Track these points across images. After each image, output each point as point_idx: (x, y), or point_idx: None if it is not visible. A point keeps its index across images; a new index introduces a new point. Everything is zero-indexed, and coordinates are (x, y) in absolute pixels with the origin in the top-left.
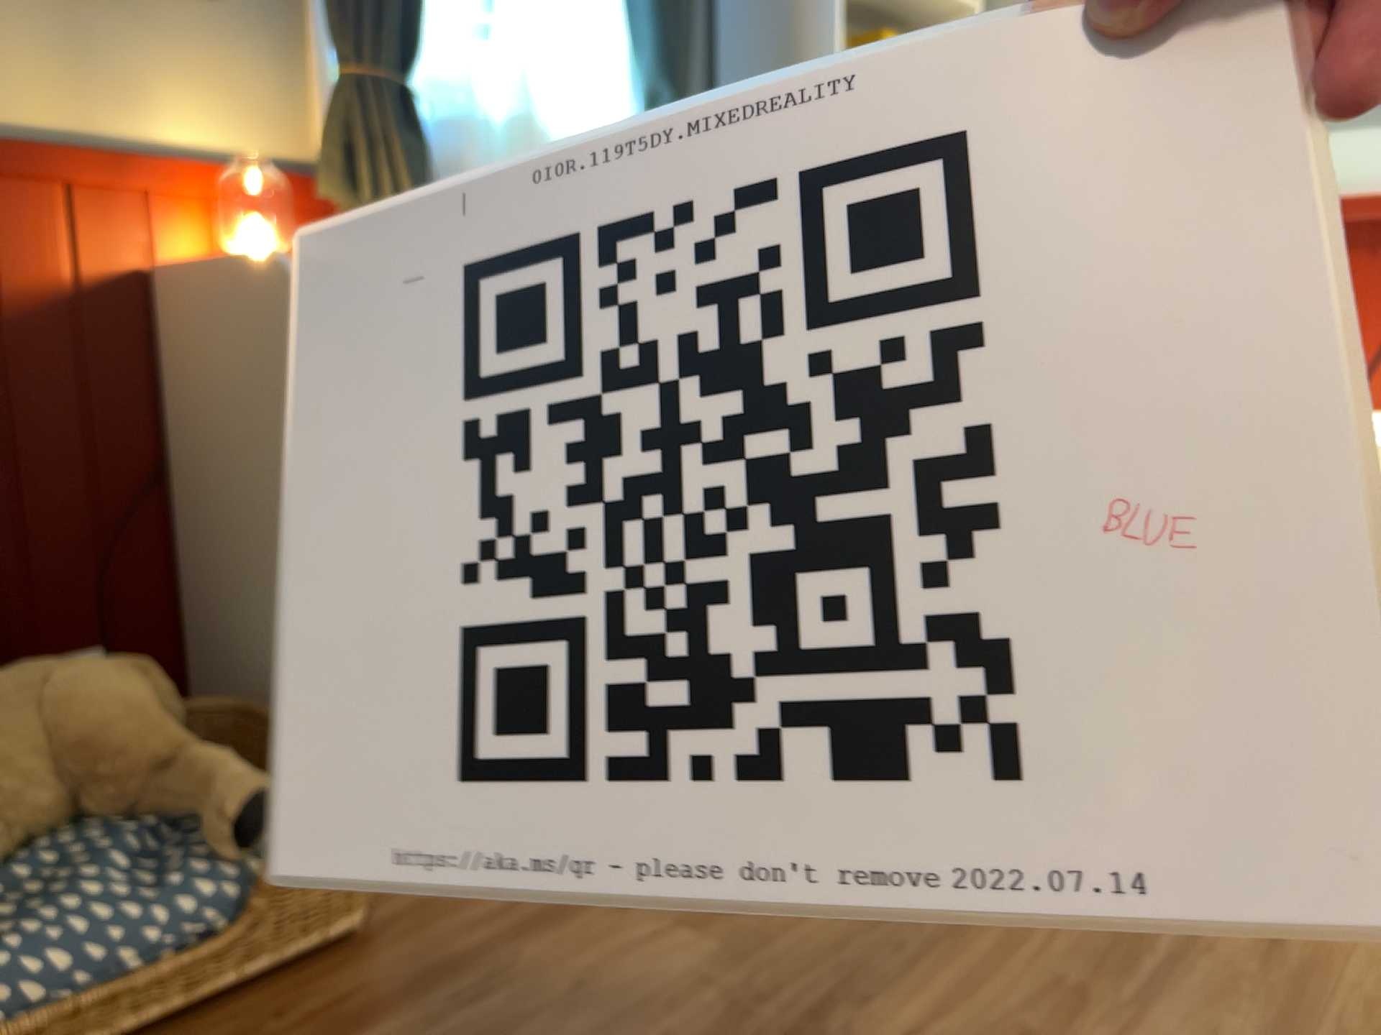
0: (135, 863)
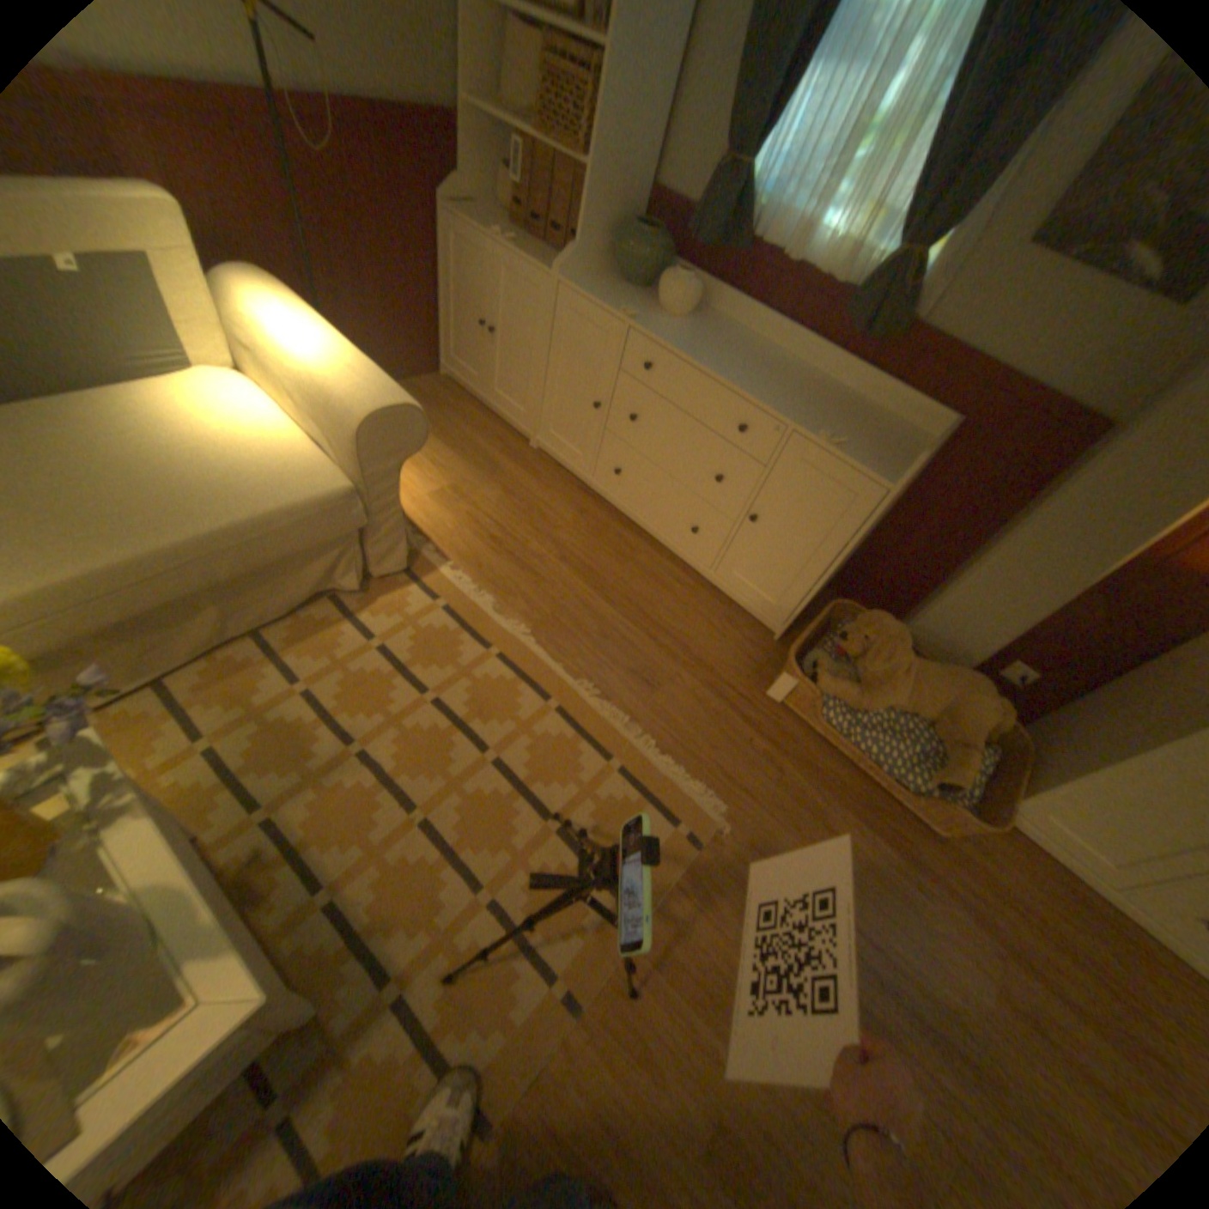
0: (921, 756)
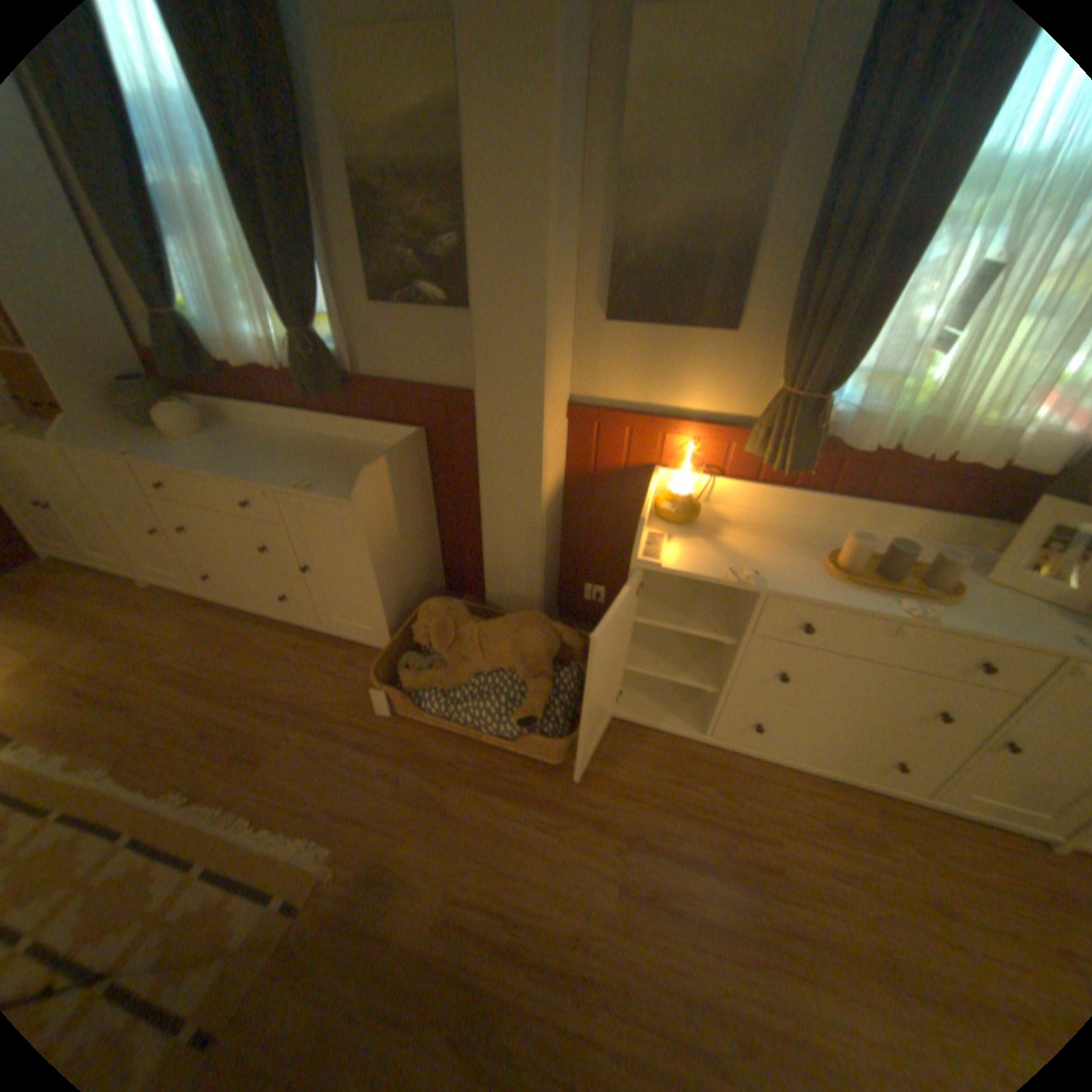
0: (509, 702)
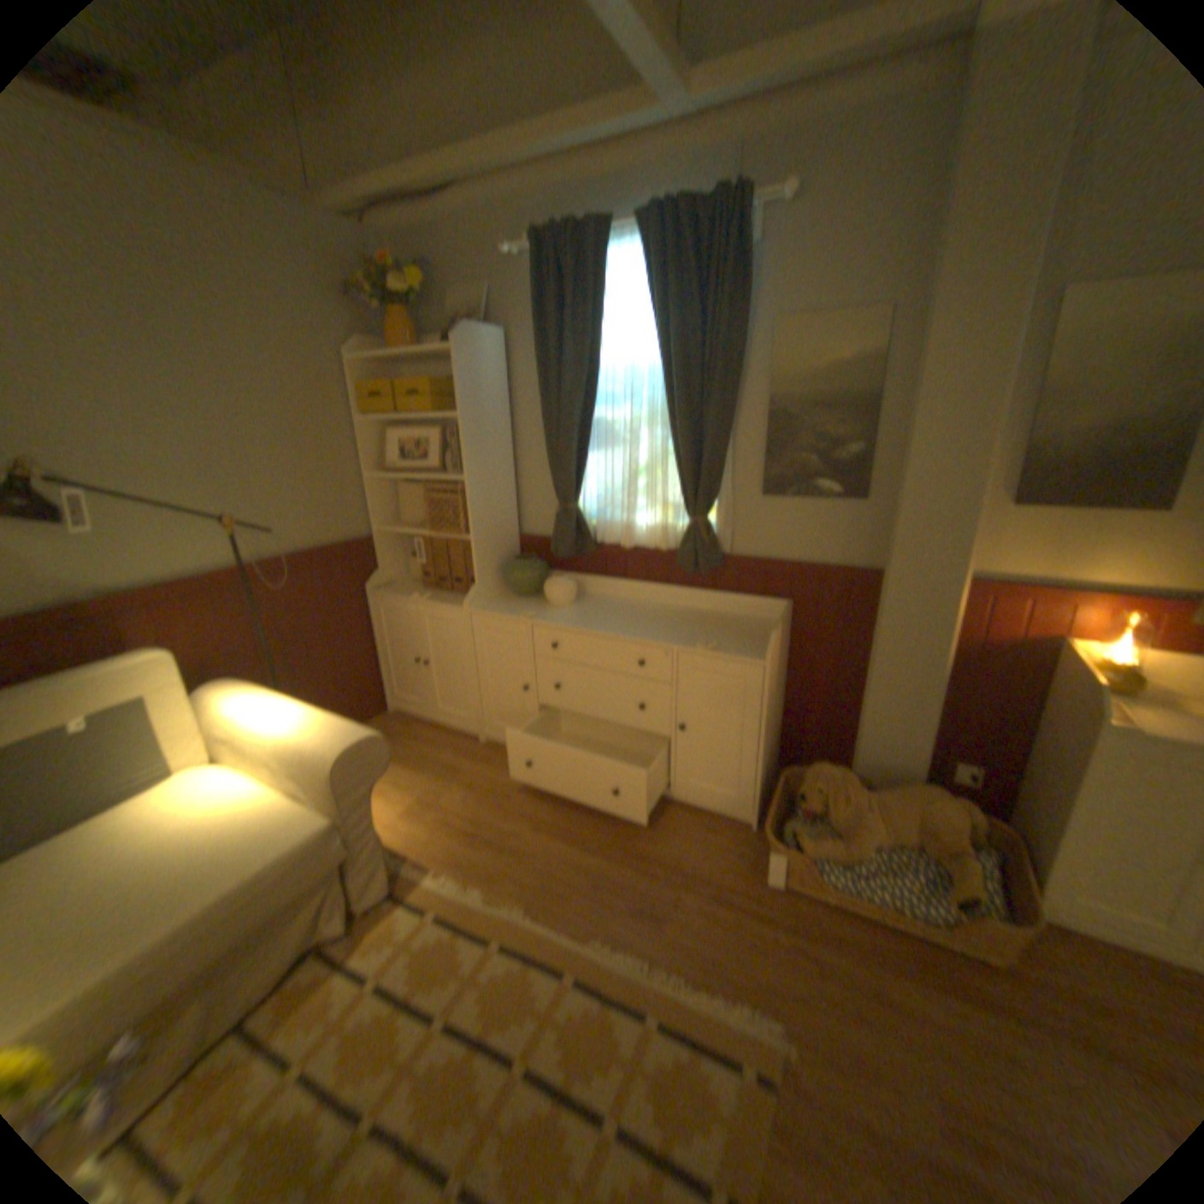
0: (929, 885)
